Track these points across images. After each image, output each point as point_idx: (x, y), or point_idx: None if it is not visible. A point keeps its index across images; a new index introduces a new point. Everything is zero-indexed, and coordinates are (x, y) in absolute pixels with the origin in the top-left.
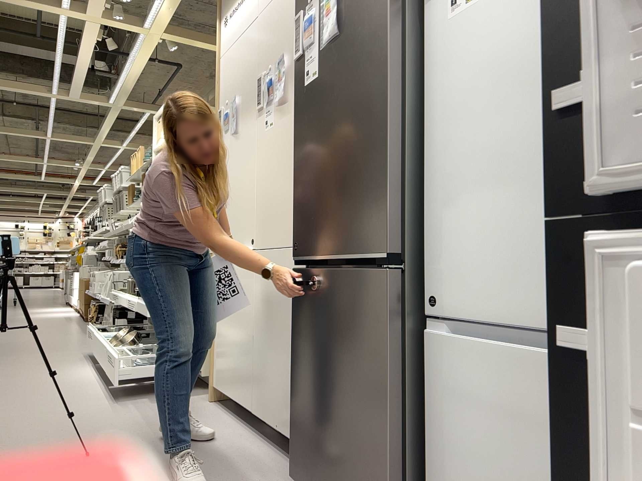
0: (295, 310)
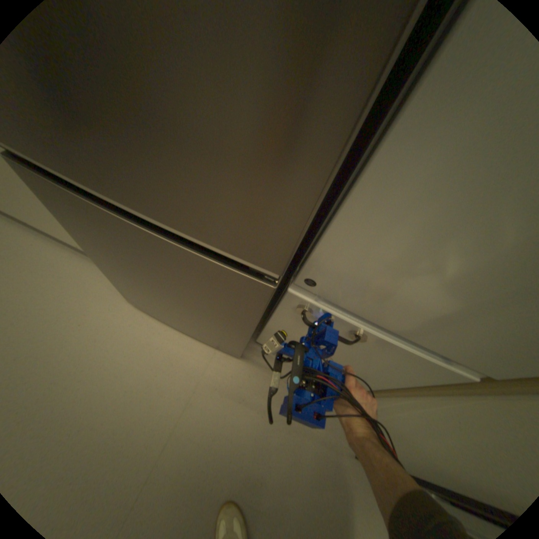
0: (56, 212)
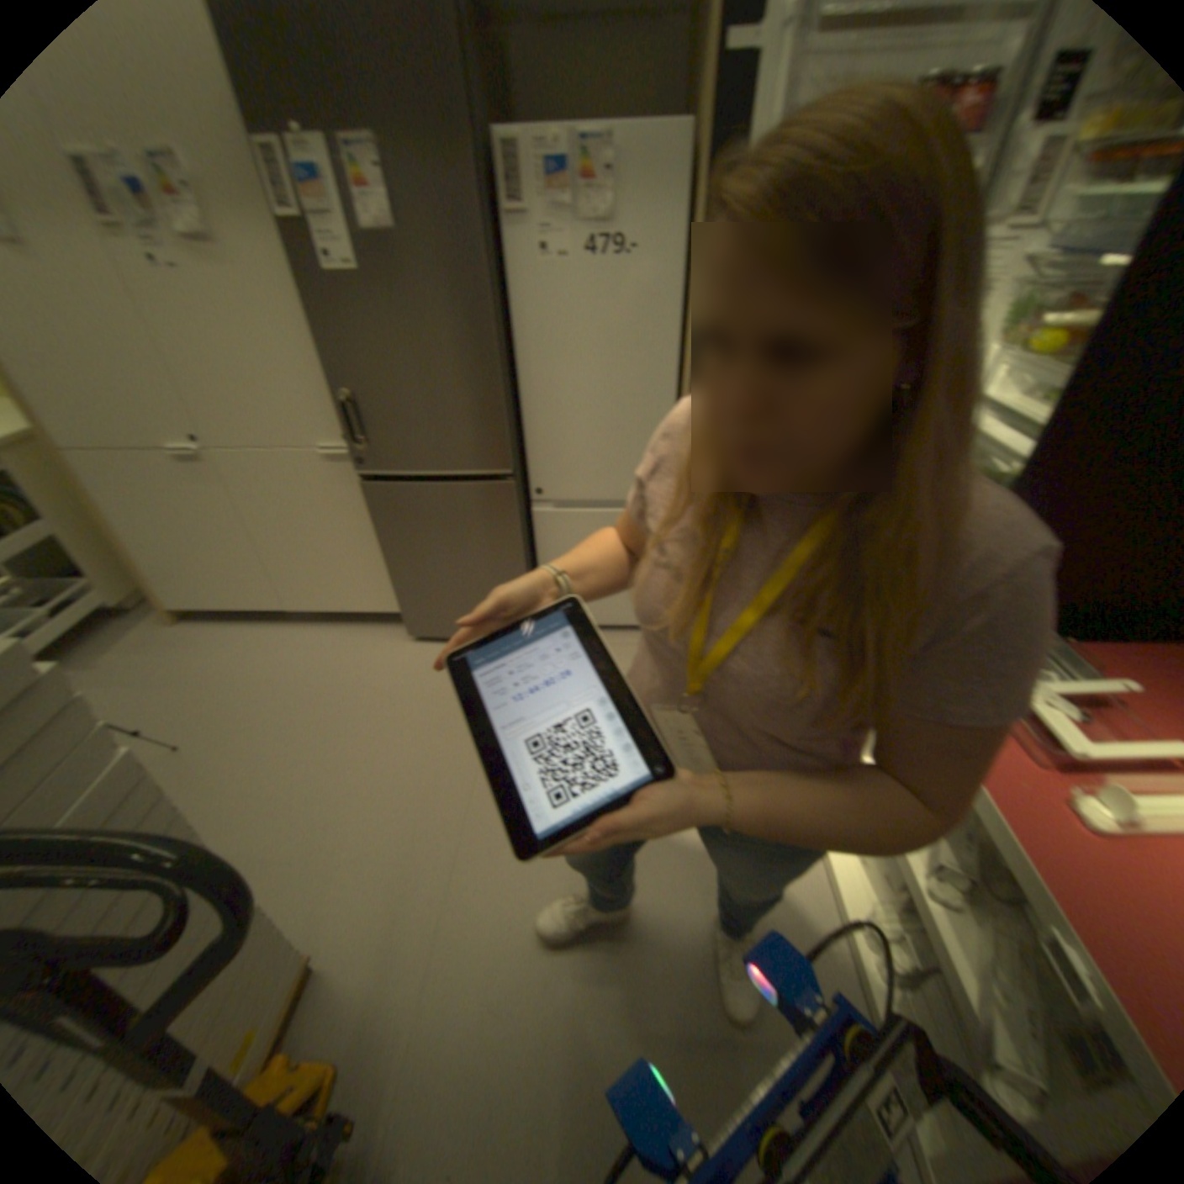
0: (380, 519)
